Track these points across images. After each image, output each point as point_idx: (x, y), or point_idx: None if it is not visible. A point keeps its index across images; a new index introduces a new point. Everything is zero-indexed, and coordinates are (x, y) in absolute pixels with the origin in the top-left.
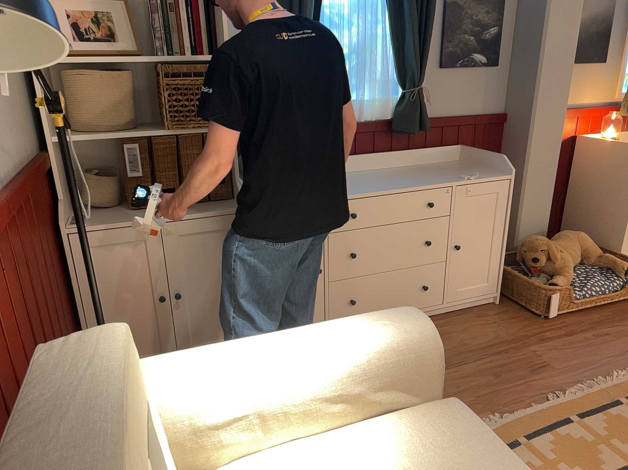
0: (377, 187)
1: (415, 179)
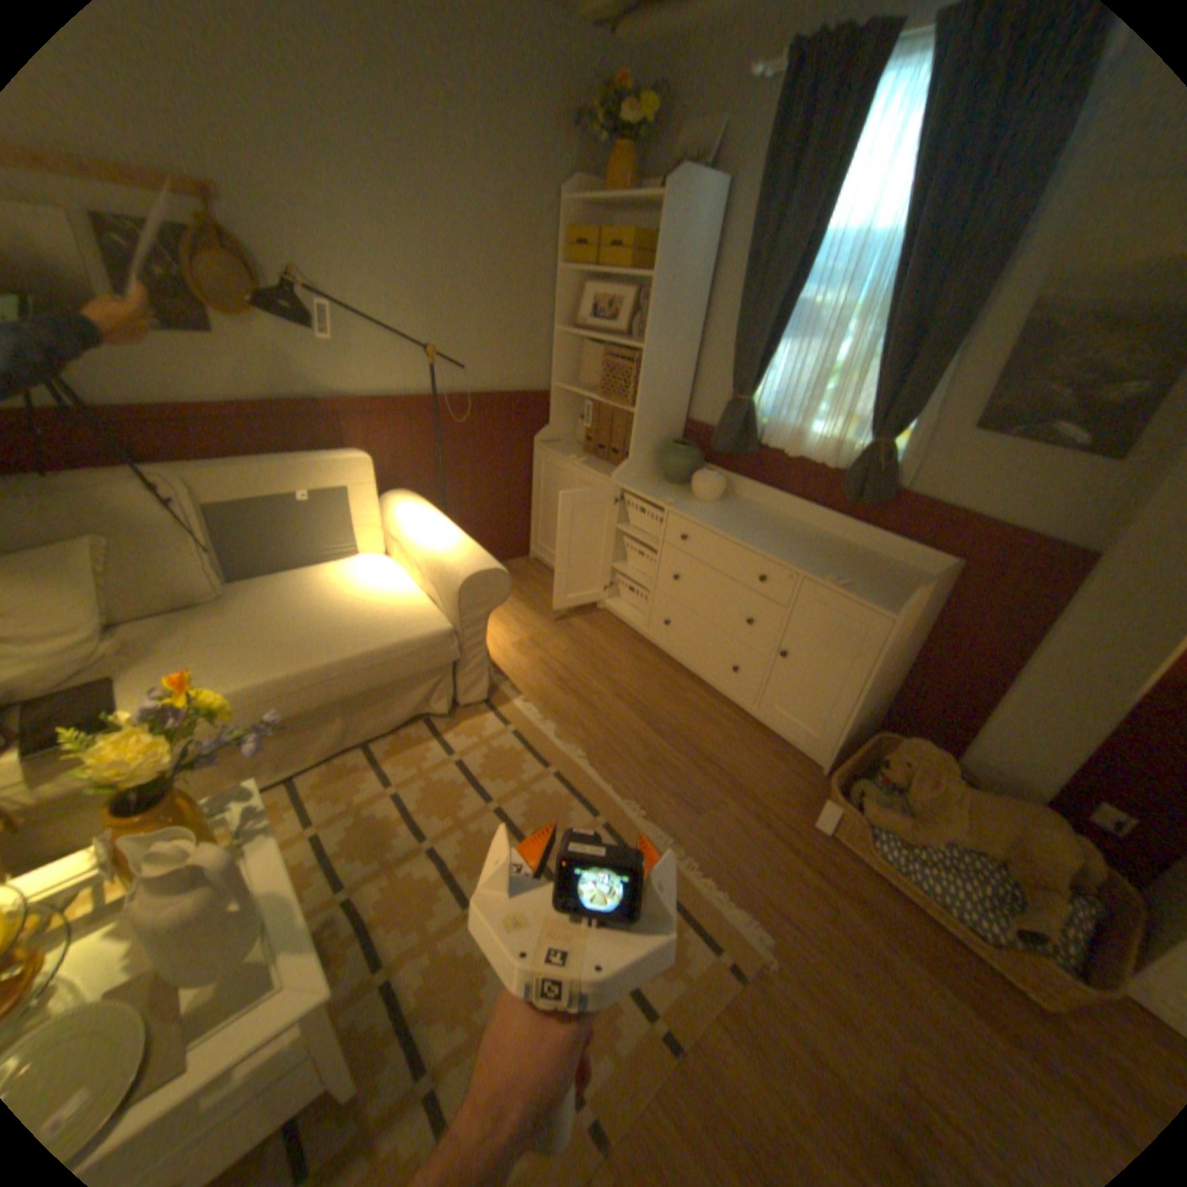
0: (728, 527)
1: (788, 547)
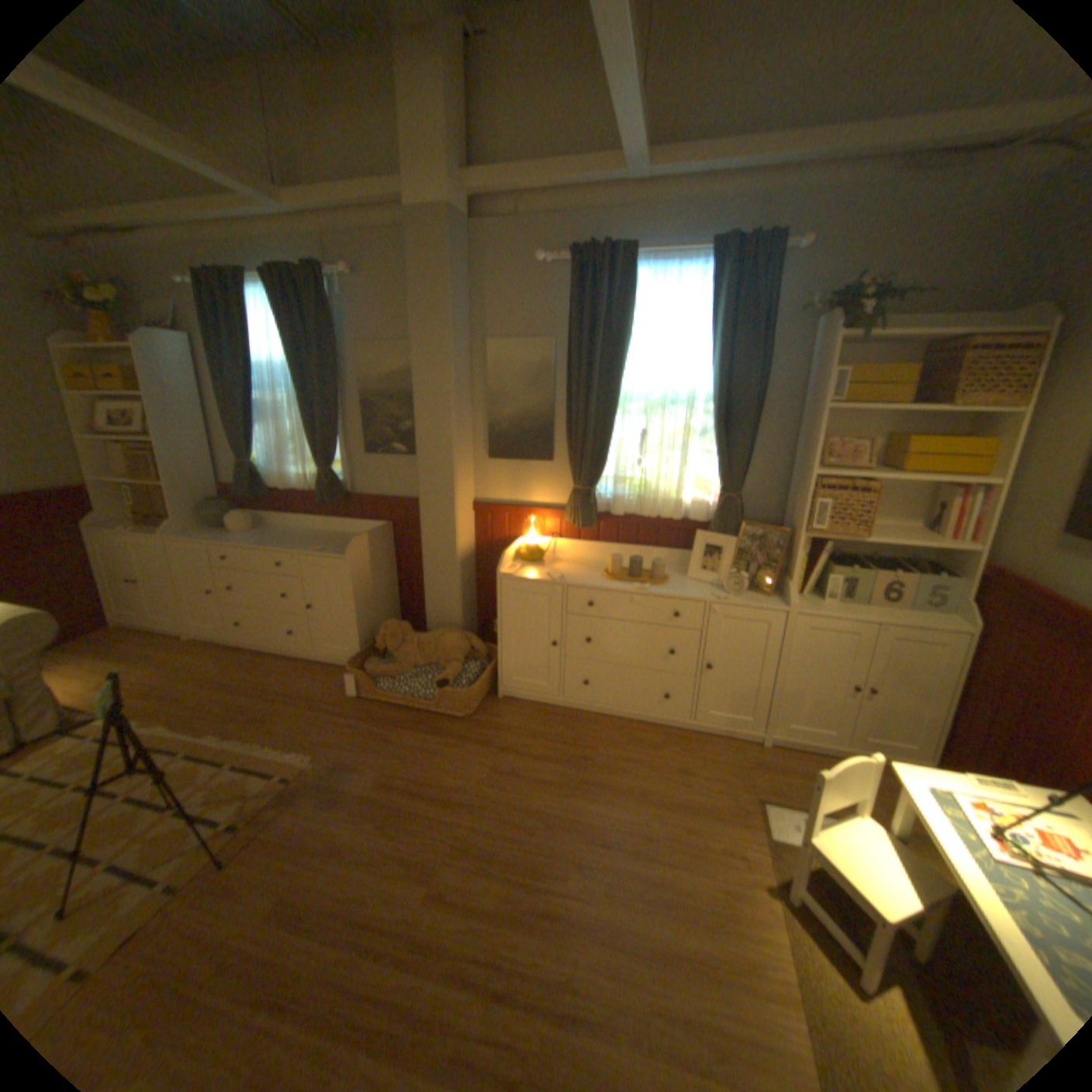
0: (250, 543)
1: (291, 544)
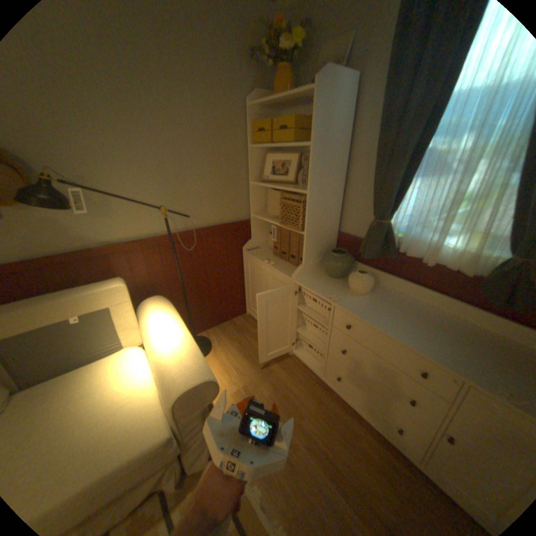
0: (385, 322)
1: (443, 344)
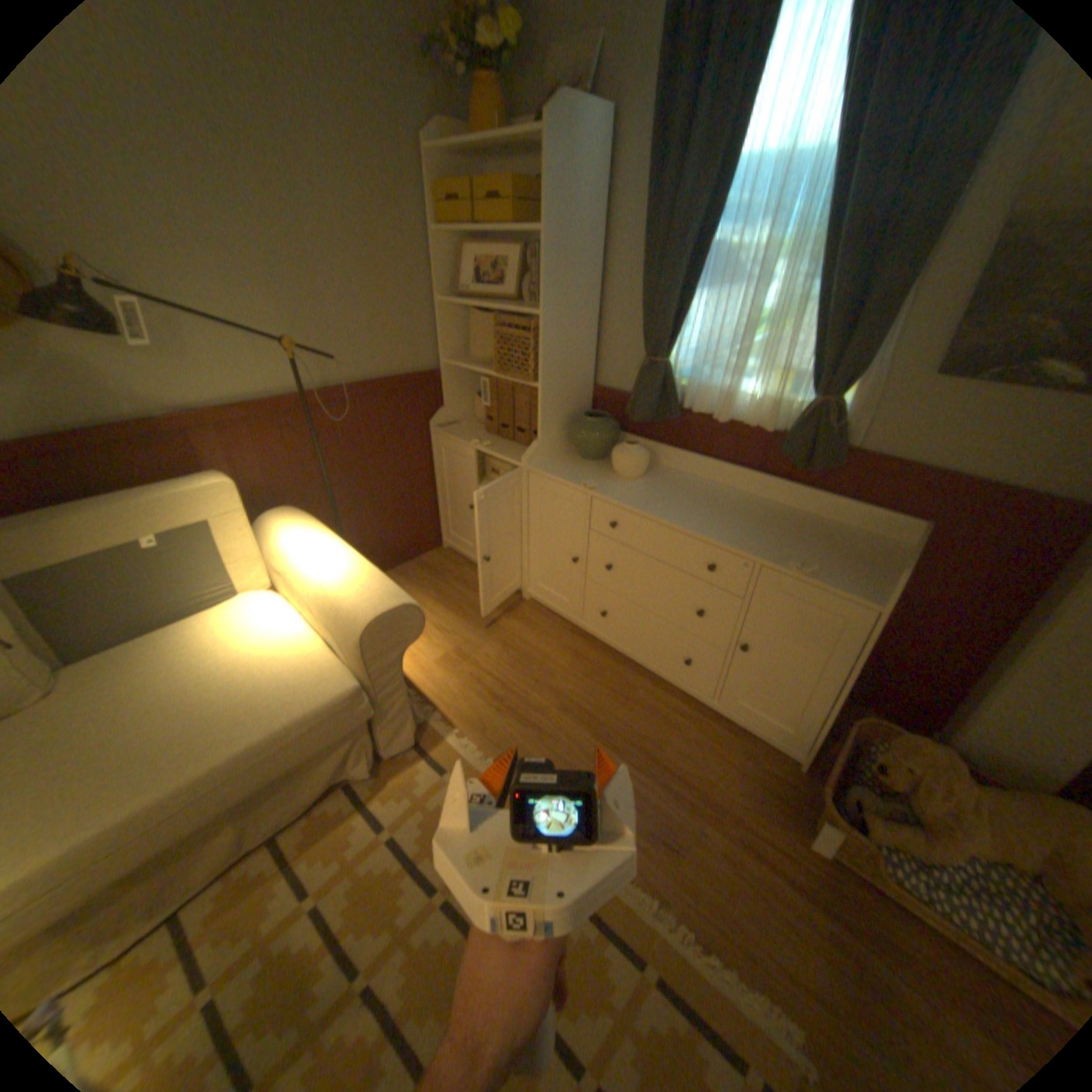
0: (663, 509)
1: (735, 527)
